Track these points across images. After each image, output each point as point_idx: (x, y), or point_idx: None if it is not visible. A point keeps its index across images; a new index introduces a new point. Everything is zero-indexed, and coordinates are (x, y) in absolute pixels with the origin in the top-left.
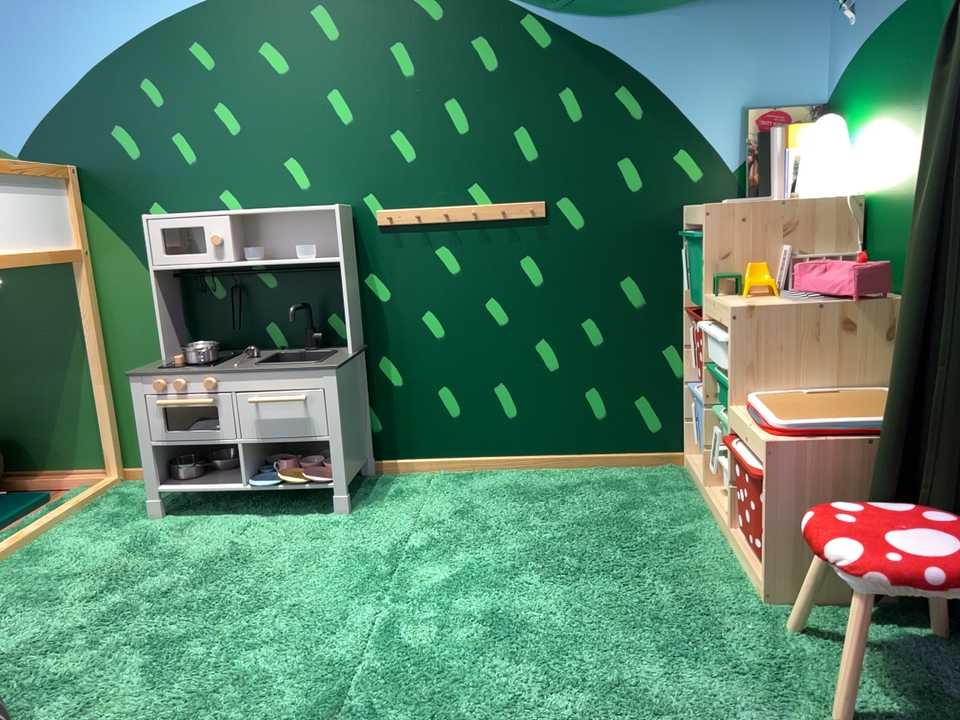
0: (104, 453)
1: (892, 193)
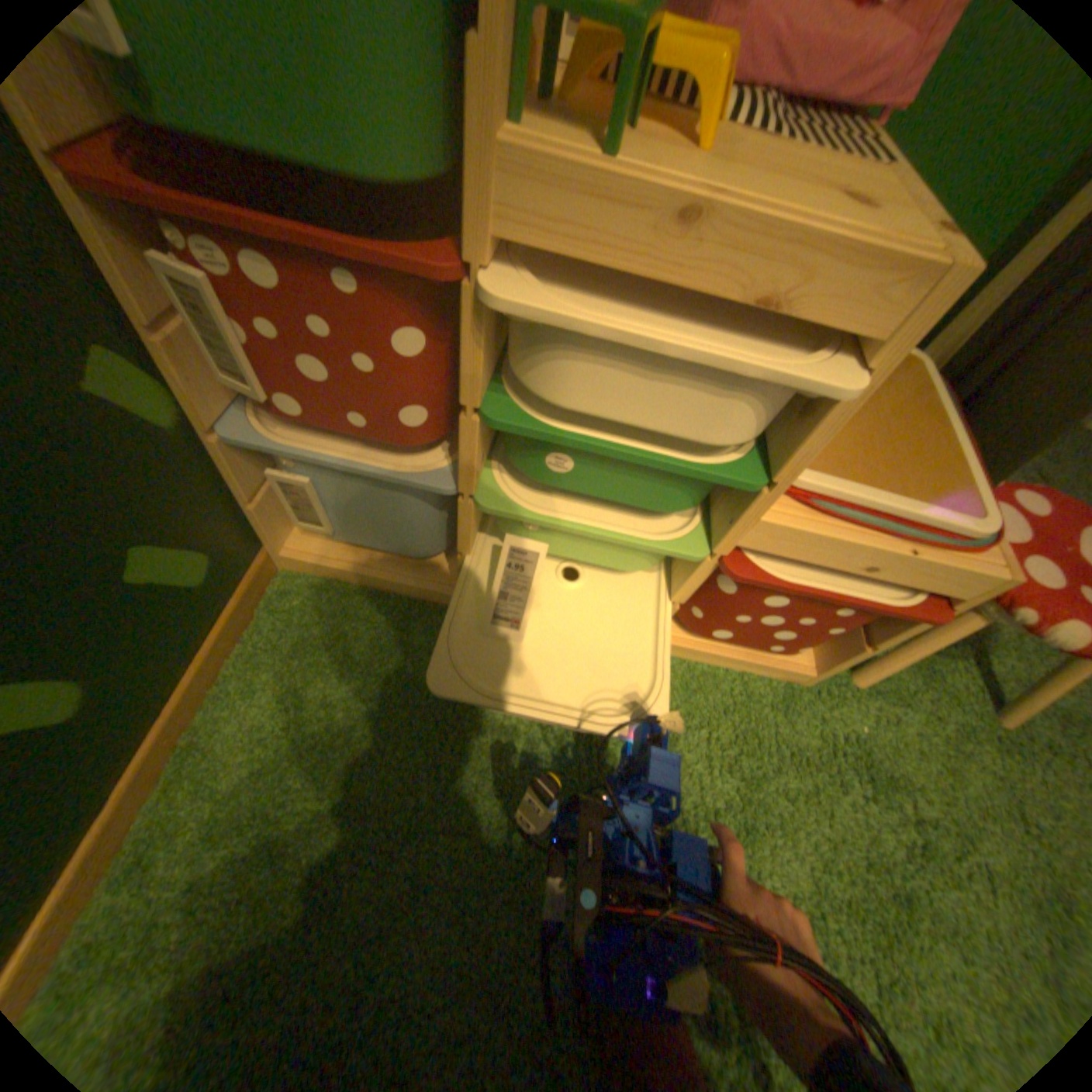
0: None
1: None
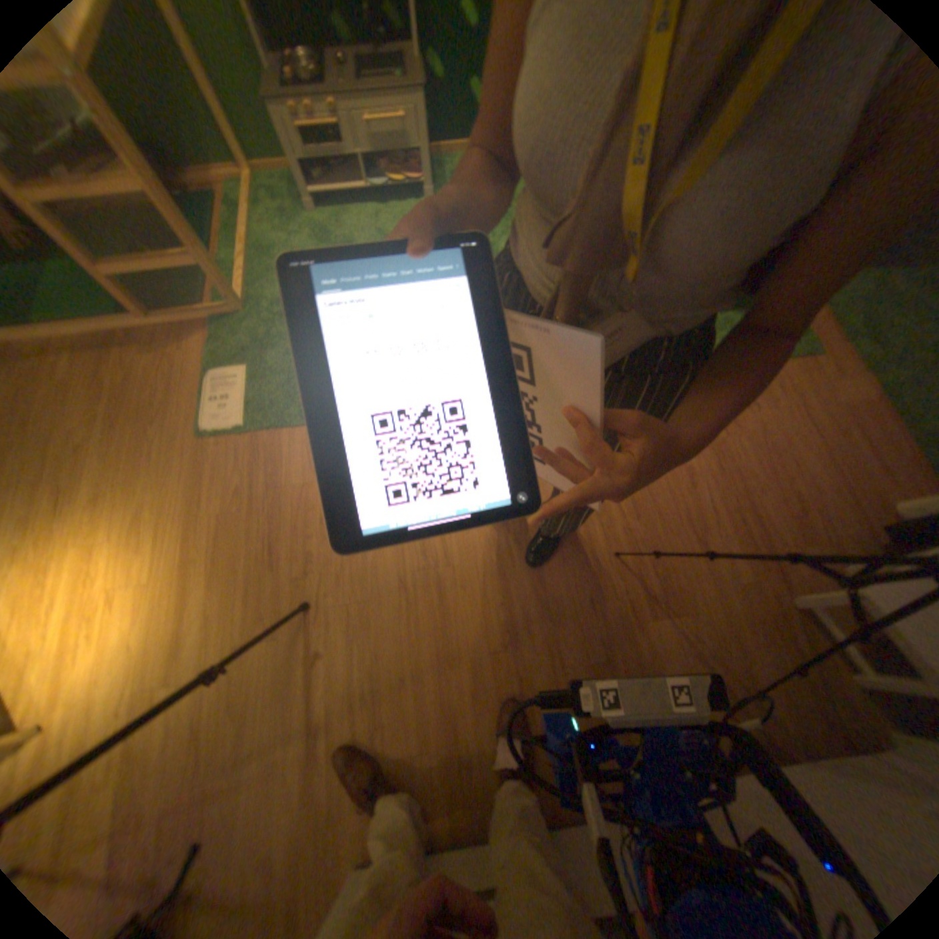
0: (227, 153)
1: None
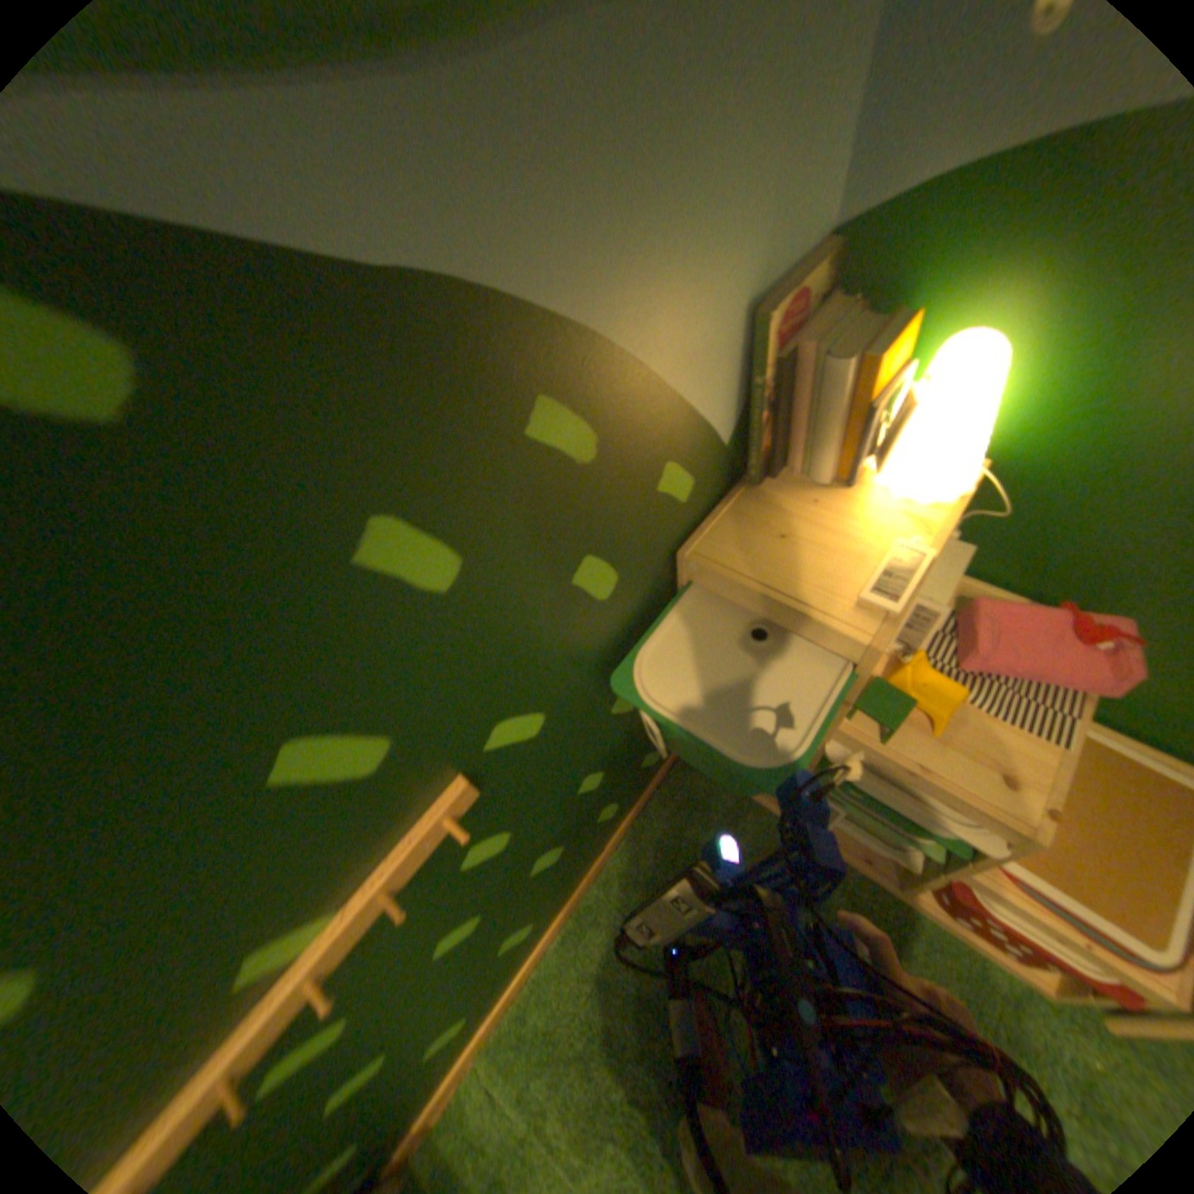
0: None
1: (1101, 485)
